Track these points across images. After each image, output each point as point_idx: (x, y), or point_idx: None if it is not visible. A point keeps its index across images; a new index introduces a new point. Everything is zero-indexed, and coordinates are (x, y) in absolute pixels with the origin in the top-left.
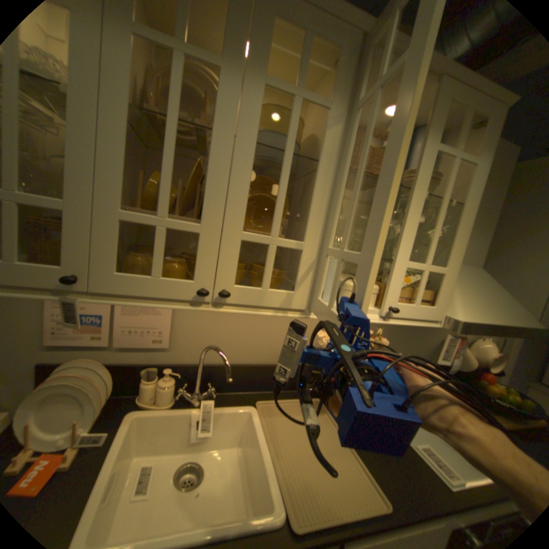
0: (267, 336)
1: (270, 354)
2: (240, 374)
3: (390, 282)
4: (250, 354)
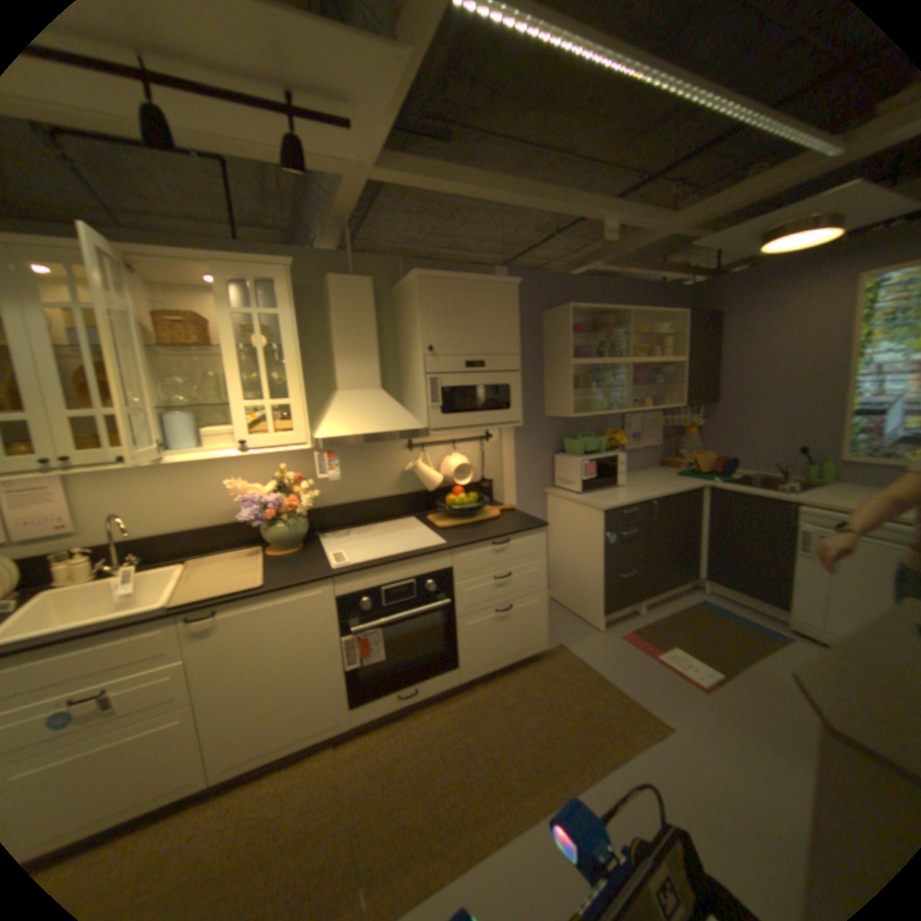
0: (189, 502)
1: (200, 519)
2: (171, 543)
3: (234, 423)
4: (176, 523)
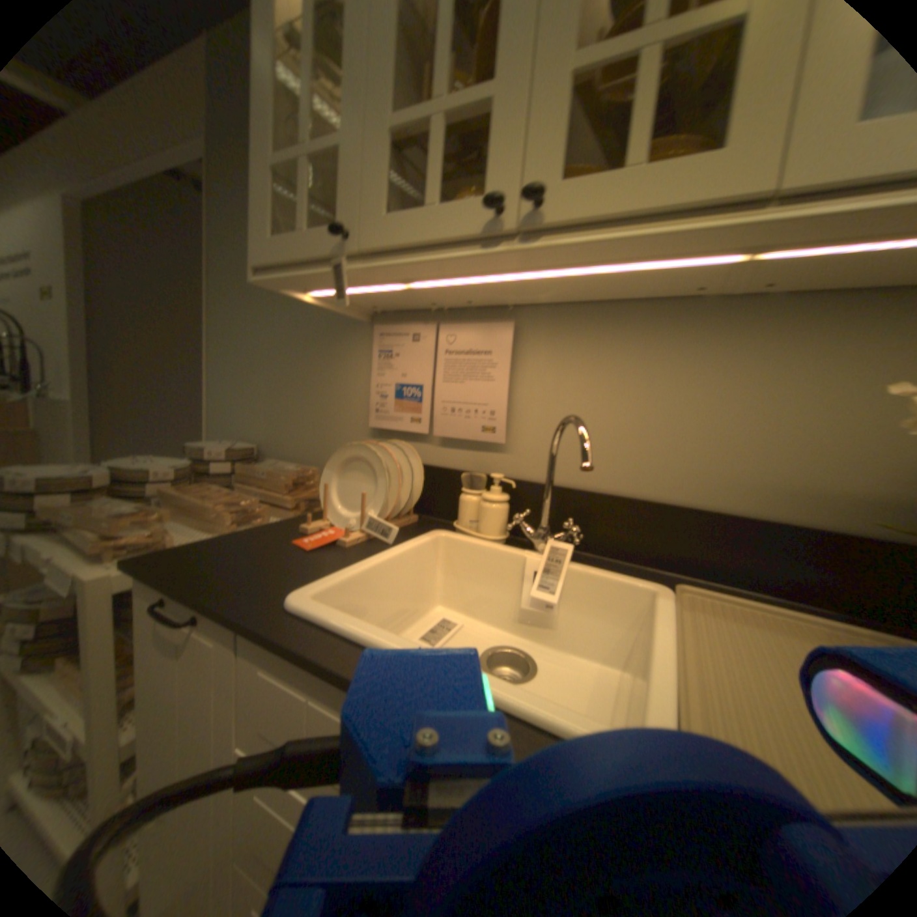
0: (719, 434)
1: (731, 486)
2: (647, 520)
3: None
4: (672, 477)
